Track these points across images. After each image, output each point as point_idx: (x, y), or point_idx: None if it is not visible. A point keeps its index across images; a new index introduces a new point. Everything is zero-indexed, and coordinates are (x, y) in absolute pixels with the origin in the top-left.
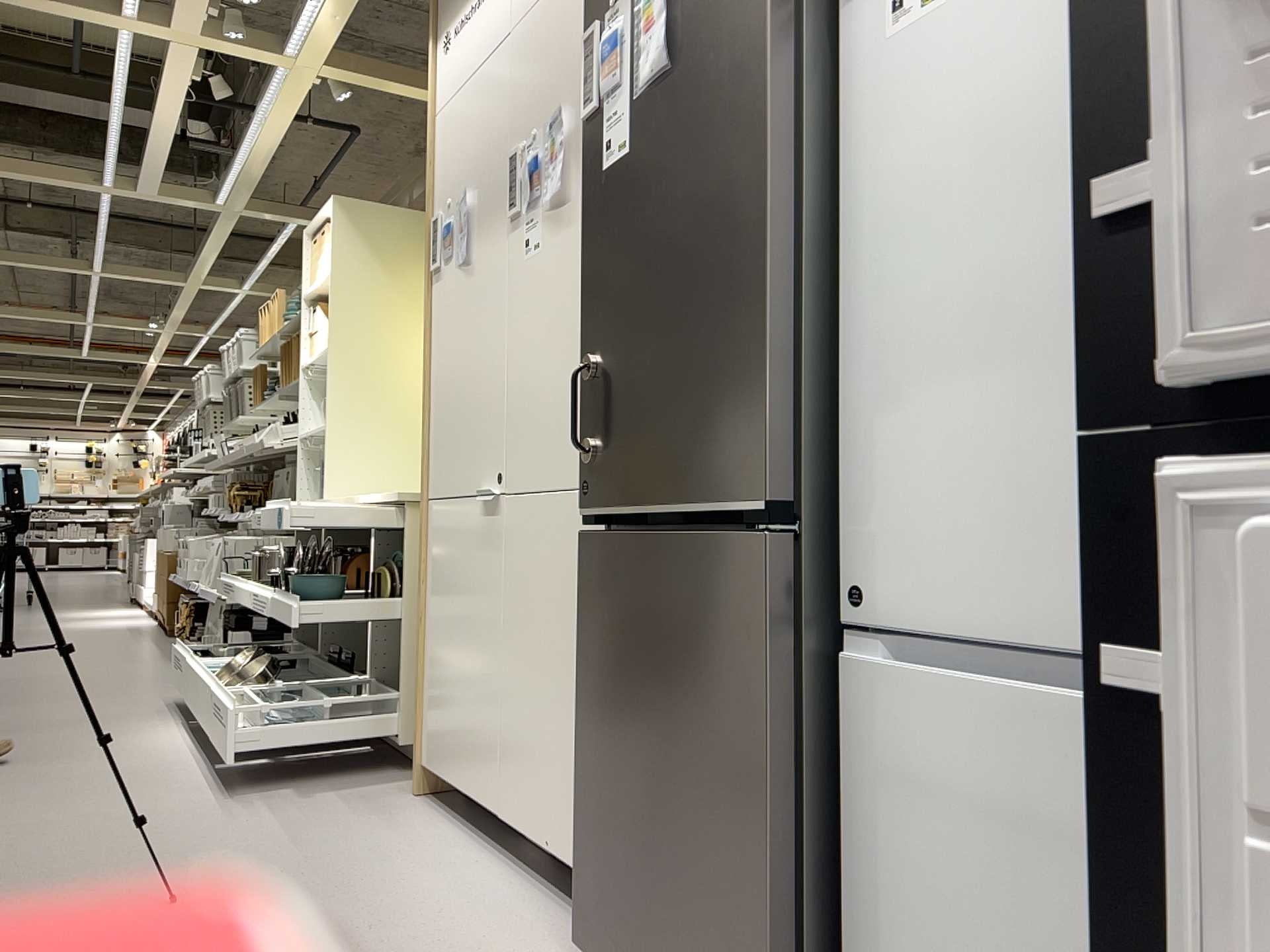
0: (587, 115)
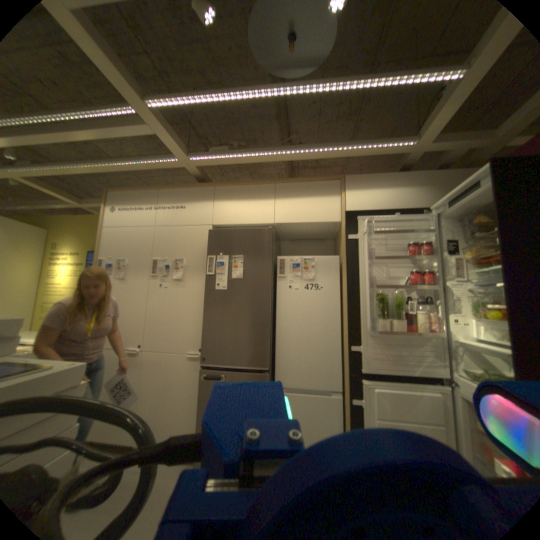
0: (209, 274)
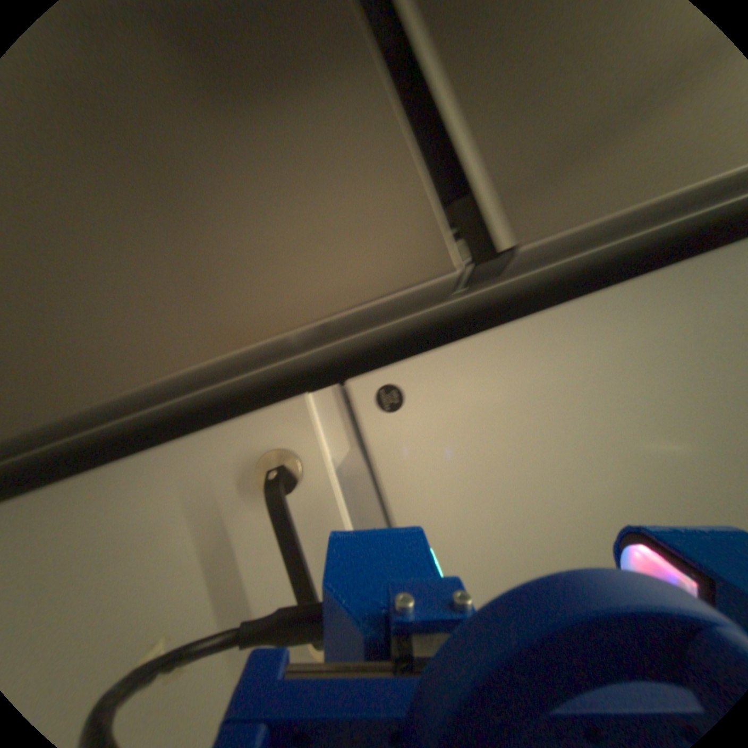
0: None
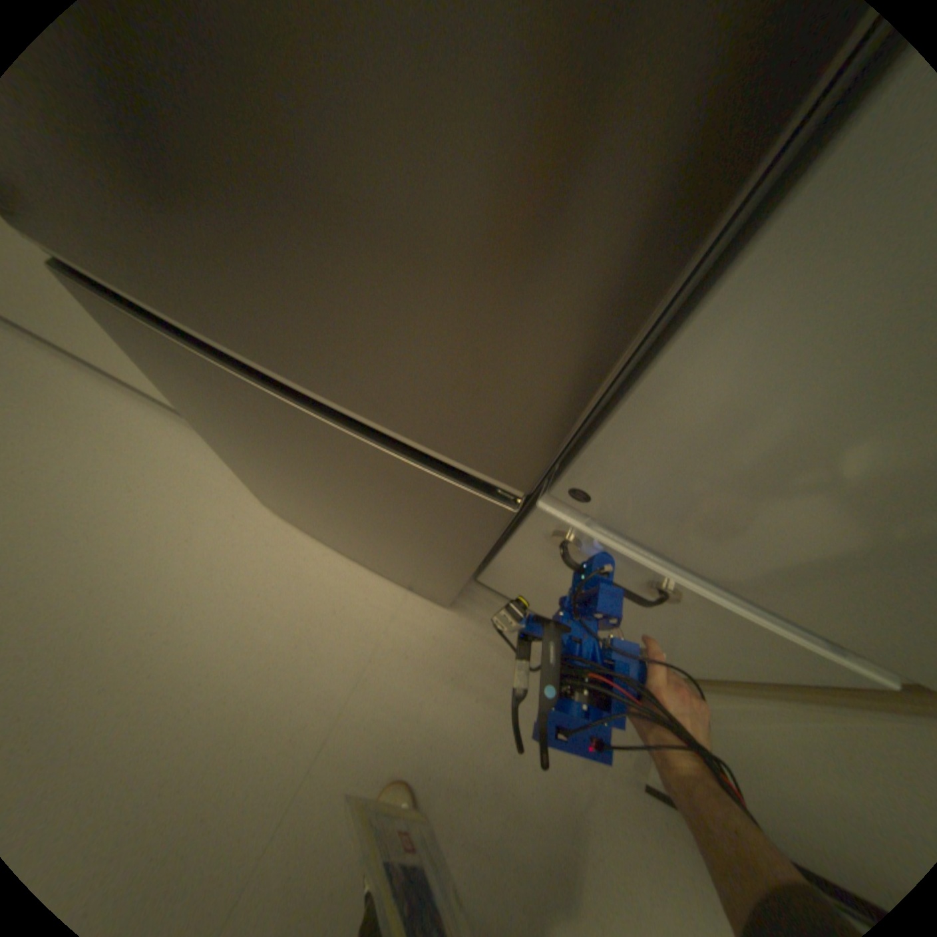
0: None
